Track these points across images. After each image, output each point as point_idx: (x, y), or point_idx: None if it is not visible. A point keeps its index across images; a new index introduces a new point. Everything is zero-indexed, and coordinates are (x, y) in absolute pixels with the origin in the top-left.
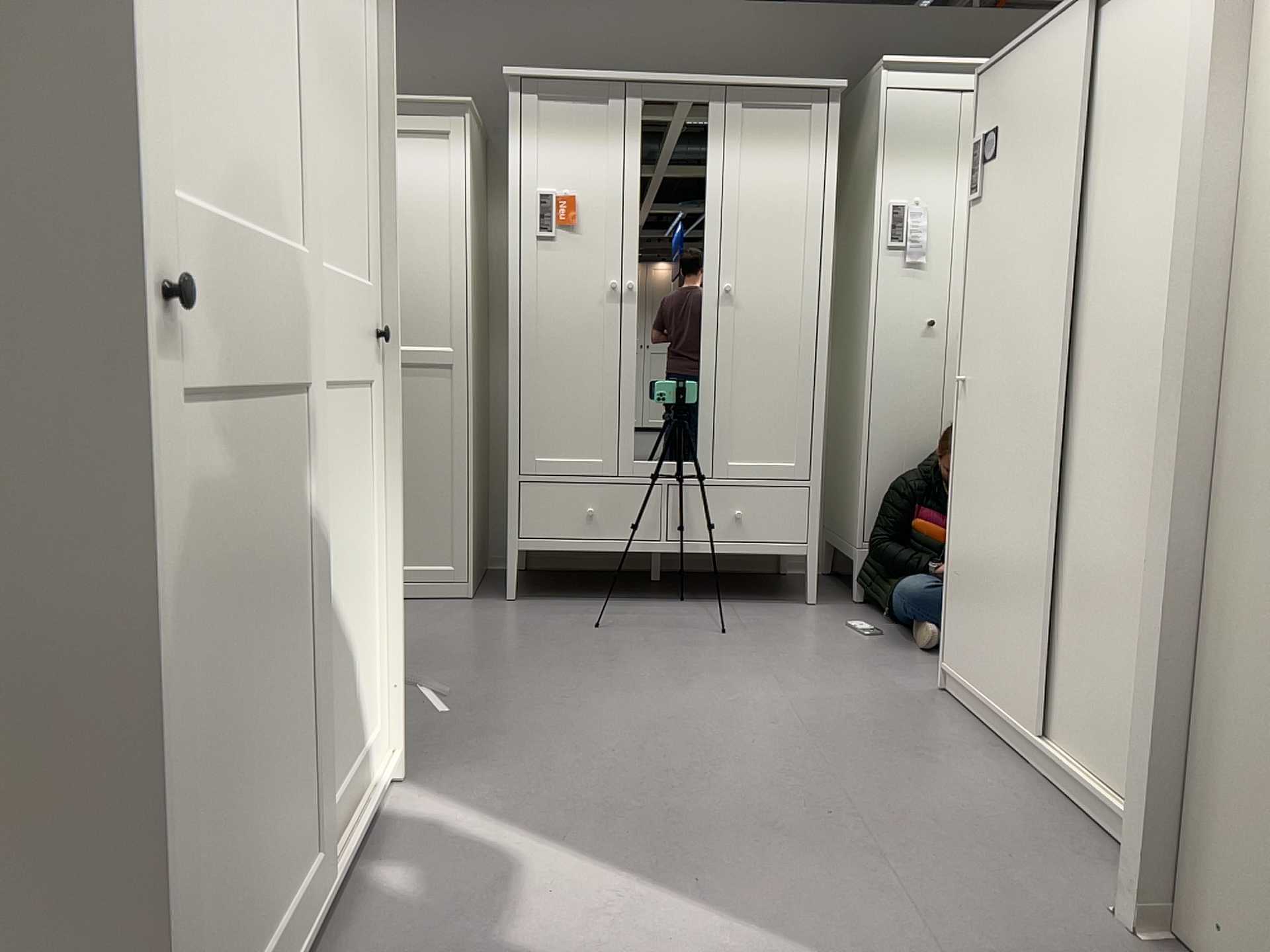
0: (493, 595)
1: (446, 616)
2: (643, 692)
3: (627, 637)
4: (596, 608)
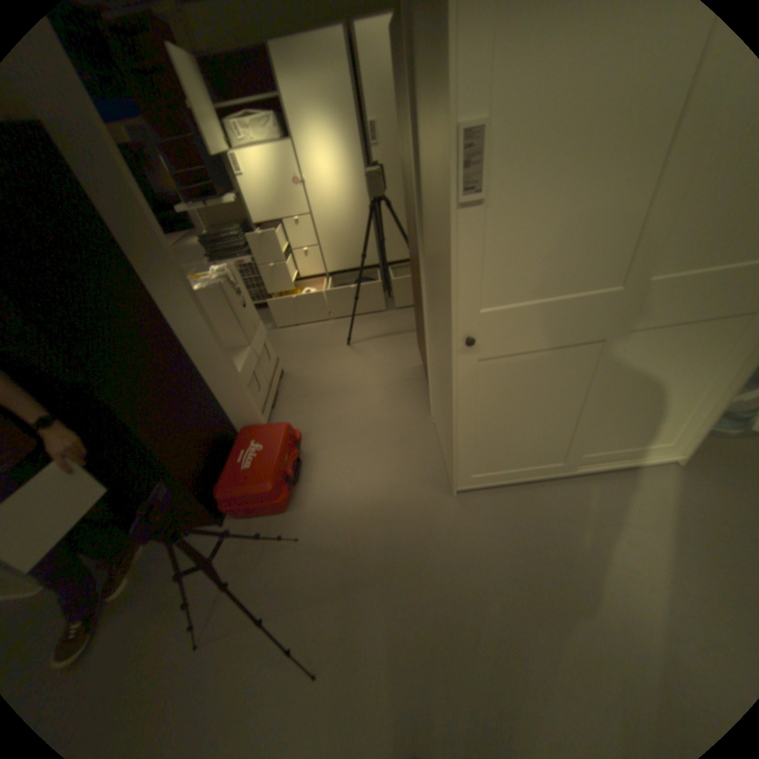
0: None
1: None
2: None
3: None
4: None
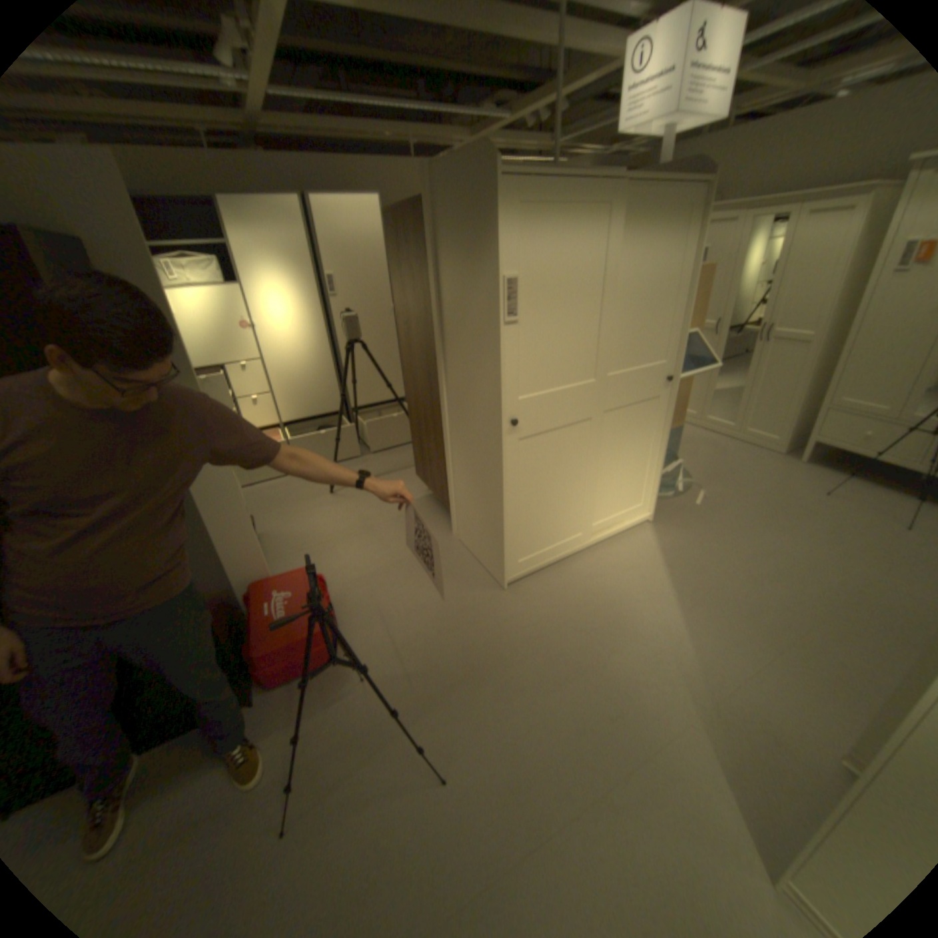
0: (800, 456)
1: (760, 460)
2: (800, 535)
3: (841, 505)
4: (849, 483)
